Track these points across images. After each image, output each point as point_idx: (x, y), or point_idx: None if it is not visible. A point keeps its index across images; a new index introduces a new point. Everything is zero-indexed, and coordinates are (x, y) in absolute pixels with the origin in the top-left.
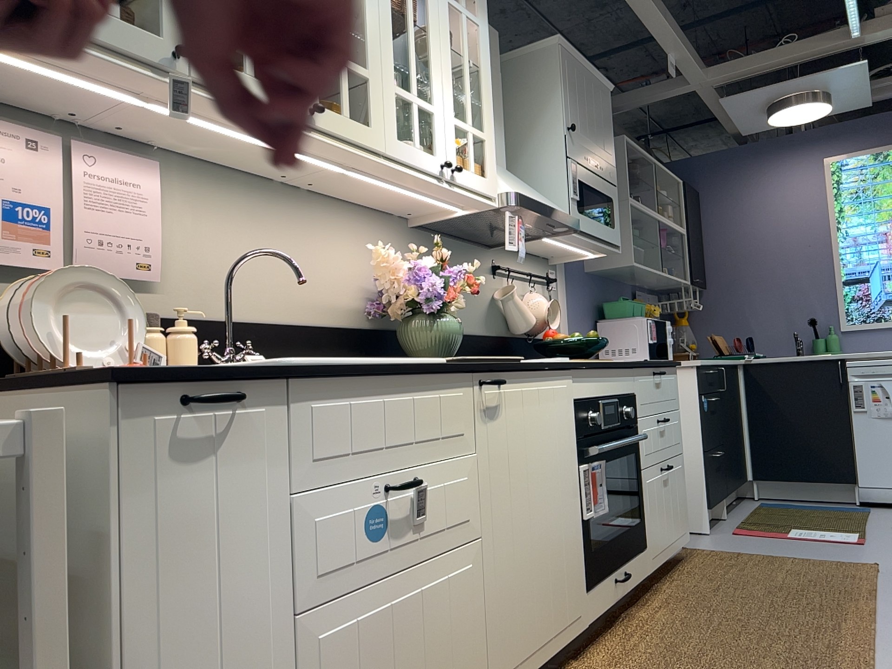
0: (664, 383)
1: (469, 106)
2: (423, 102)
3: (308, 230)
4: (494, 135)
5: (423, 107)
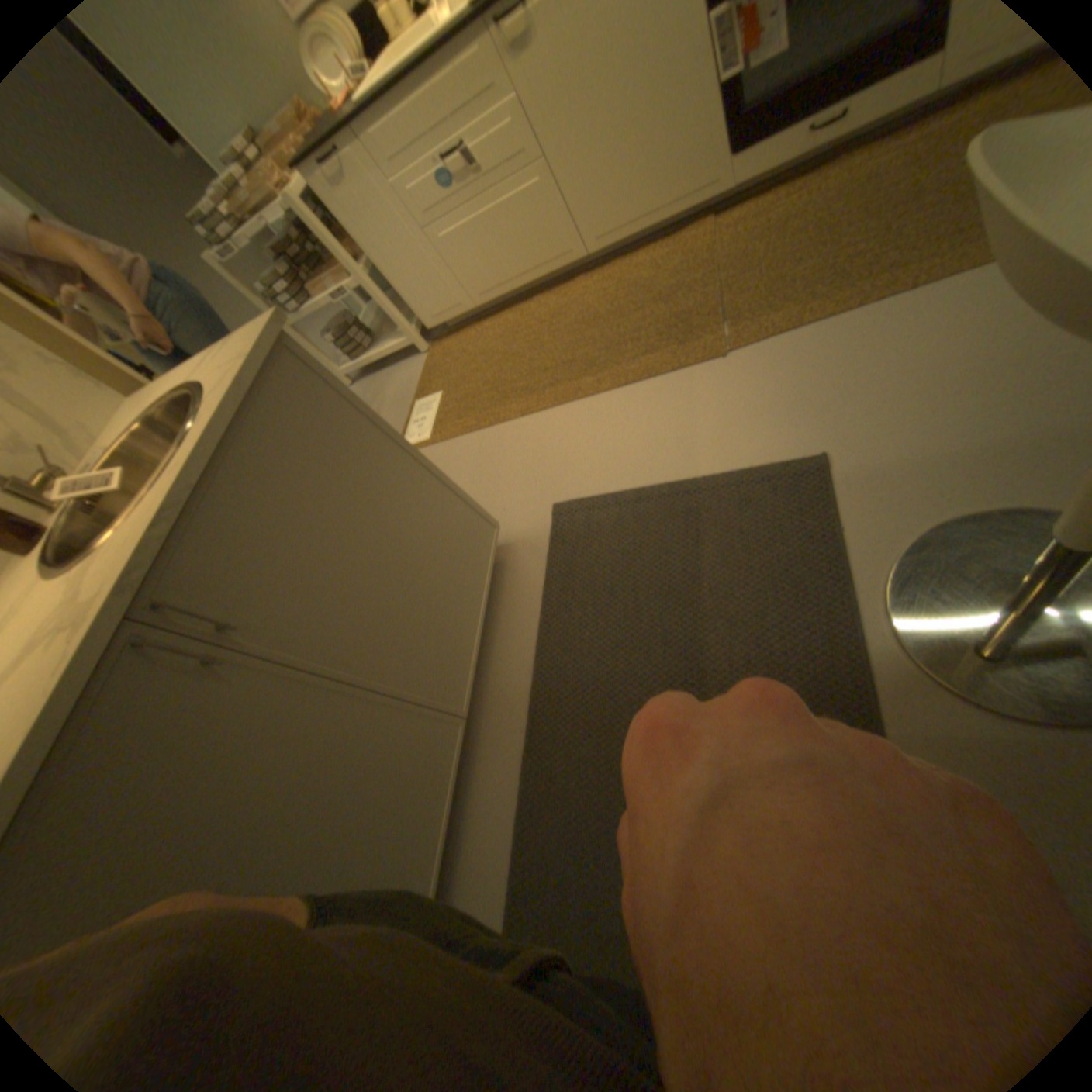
0: None
1: None
2: None
3: None
4: None
5: None
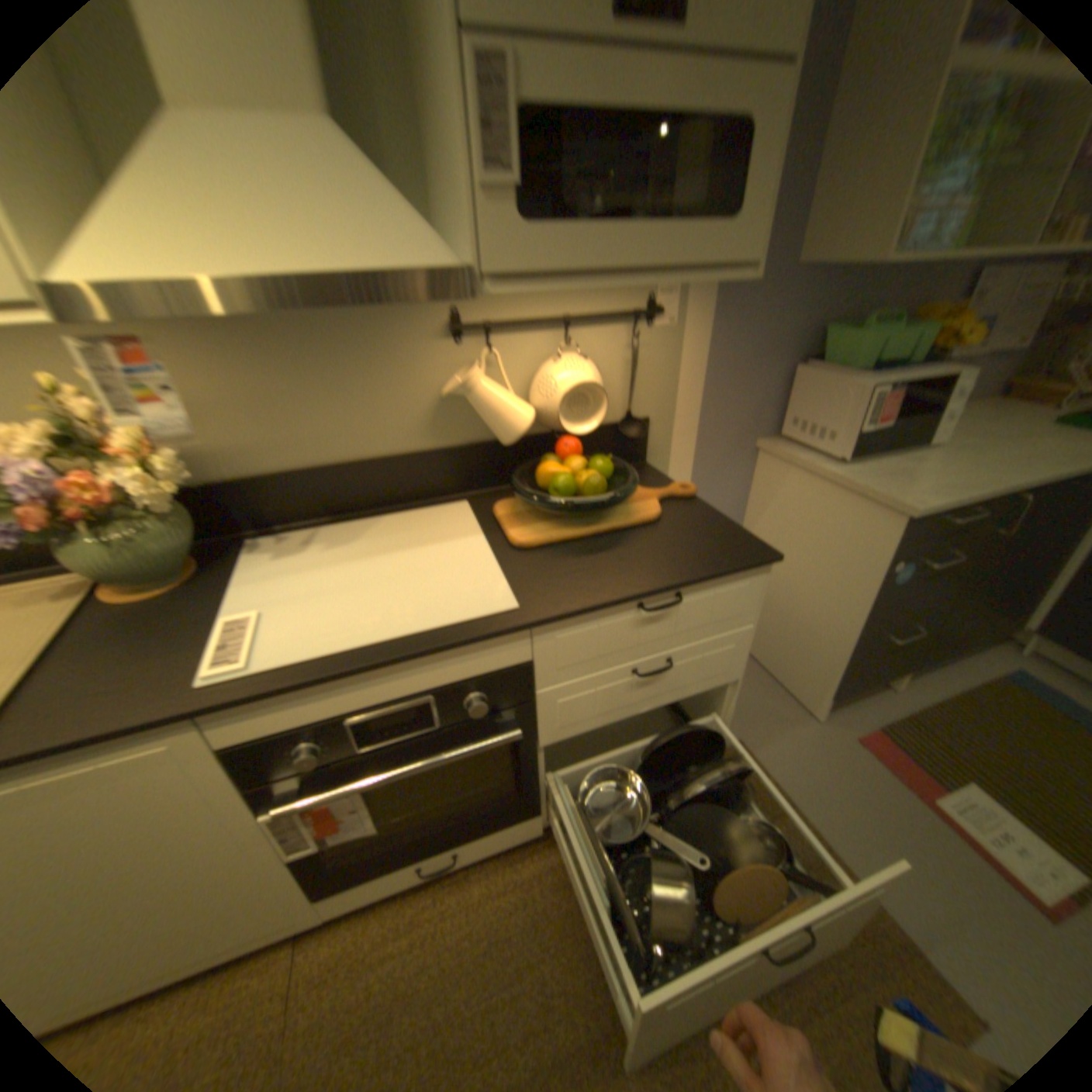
0: (678, 608)
1: None
2: None
3: None
4: None
5: None
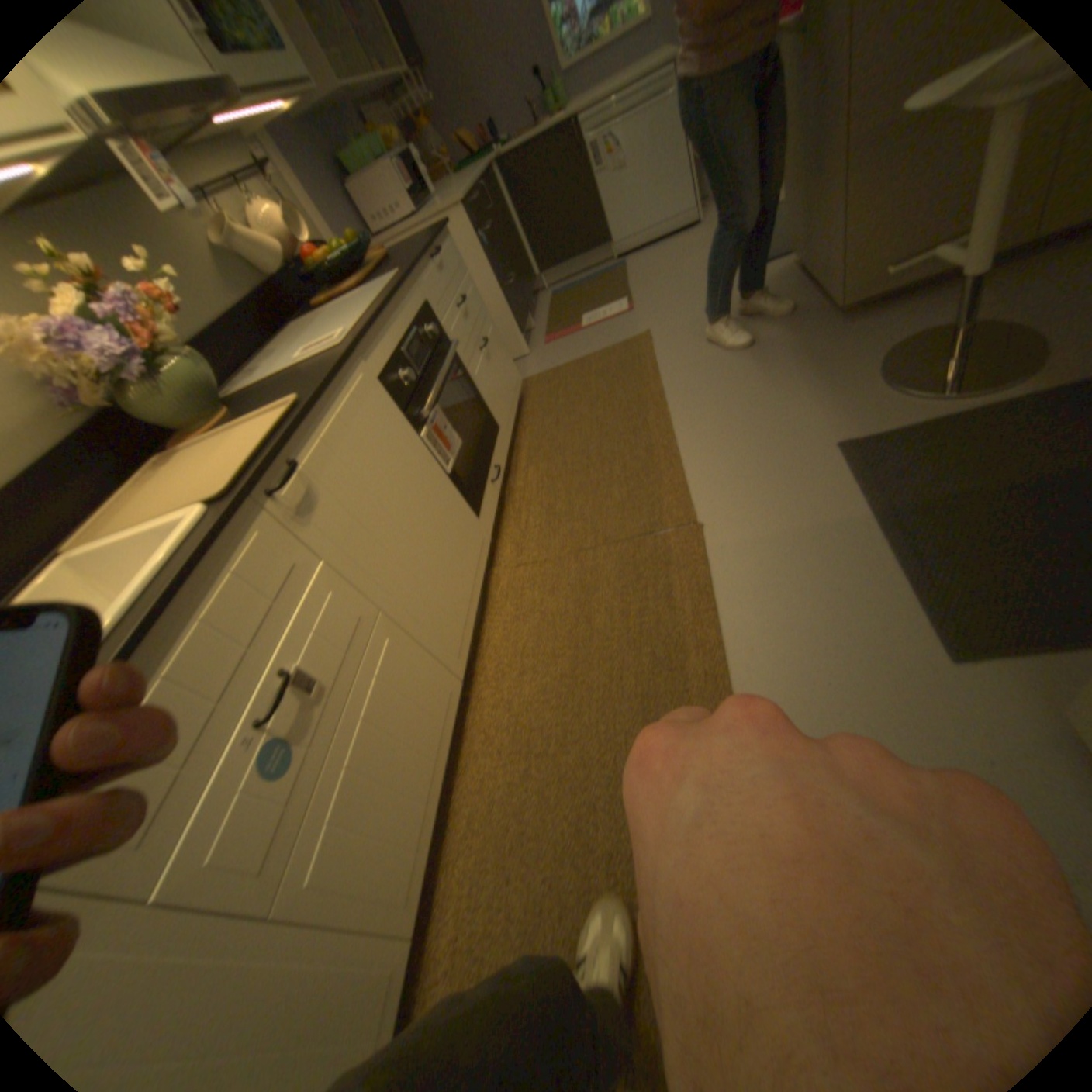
0: (442, 257)
1: None
2: None
3: None
4: None
5: None
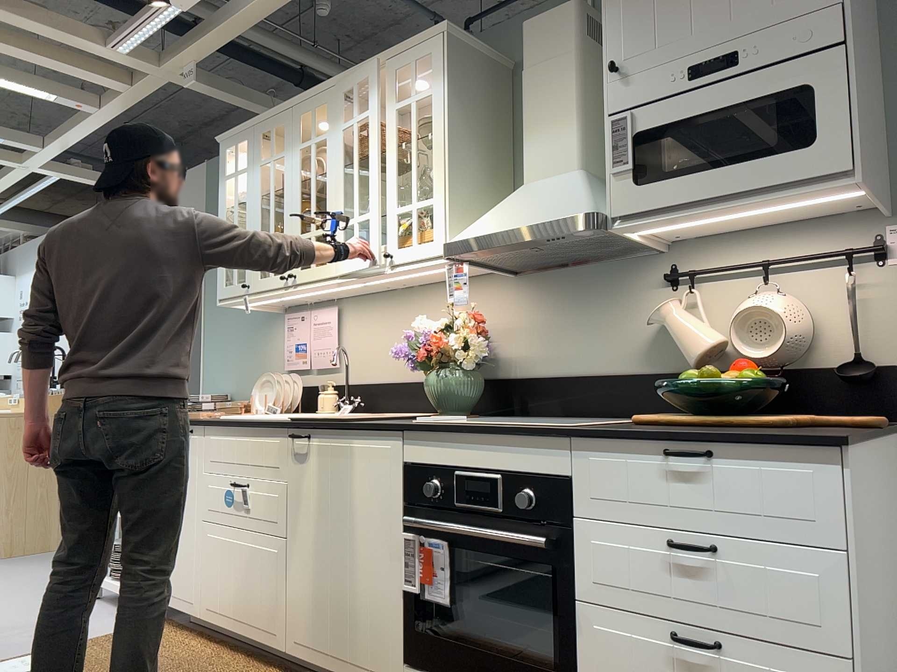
0: (715, 474)
1: (412, 185)
2: (366, 216)
3: (417, 312)
4: (446, 189)
5: (366, 220)
